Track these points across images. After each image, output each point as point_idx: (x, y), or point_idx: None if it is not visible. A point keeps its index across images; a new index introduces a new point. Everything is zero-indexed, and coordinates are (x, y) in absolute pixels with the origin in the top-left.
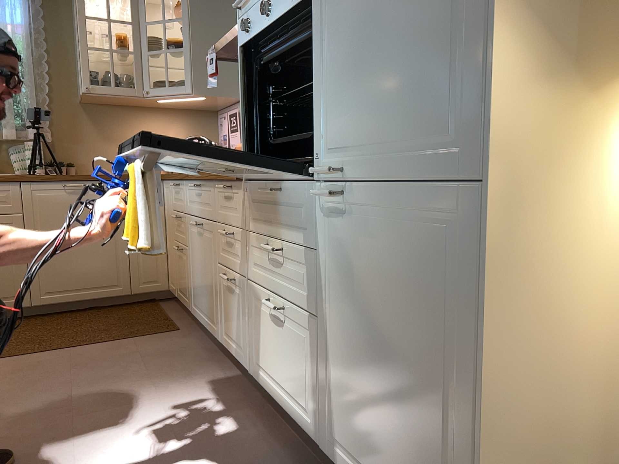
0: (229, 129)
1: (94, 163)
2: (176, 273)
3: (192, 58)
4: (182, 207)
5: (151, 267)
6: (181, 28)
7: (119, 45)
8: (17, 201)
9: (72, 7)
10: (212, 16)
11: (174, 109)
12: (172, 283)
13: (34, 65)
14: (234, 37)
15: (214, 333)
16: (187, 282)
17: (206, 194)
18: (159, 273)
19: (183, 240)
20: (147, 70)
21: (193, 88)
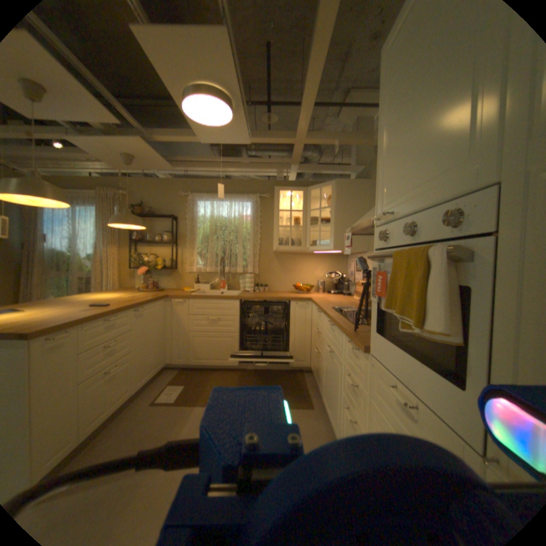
0: (354, 270)
1: (277, 285)
2: (314, 363)
3: (334, 230)
4: (321, 328)
5: (301, 353)
6: (329, 212)
7: (294, 222)
8: (236, 309)
9: (273, 204)
10: (349, 203)
11: (322, 255)
12: (312, 366)
13: (254, 235)
14: (365, 226)
15: (336, 435)
16: (320, 377)
17: (337, 335)
18: (305, 357)
19: (320, 348)
20: (308, 236)
21: (334, 247)
